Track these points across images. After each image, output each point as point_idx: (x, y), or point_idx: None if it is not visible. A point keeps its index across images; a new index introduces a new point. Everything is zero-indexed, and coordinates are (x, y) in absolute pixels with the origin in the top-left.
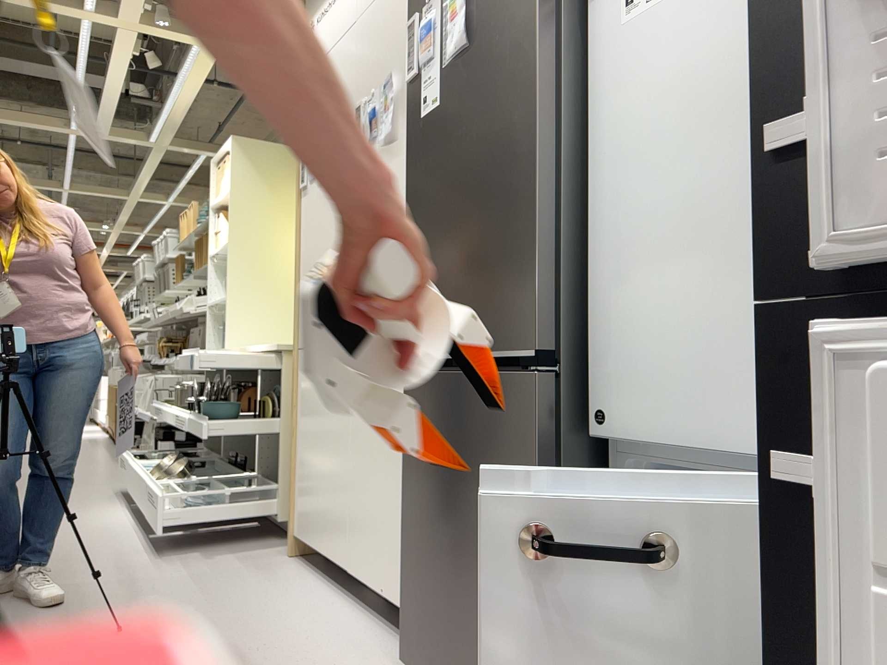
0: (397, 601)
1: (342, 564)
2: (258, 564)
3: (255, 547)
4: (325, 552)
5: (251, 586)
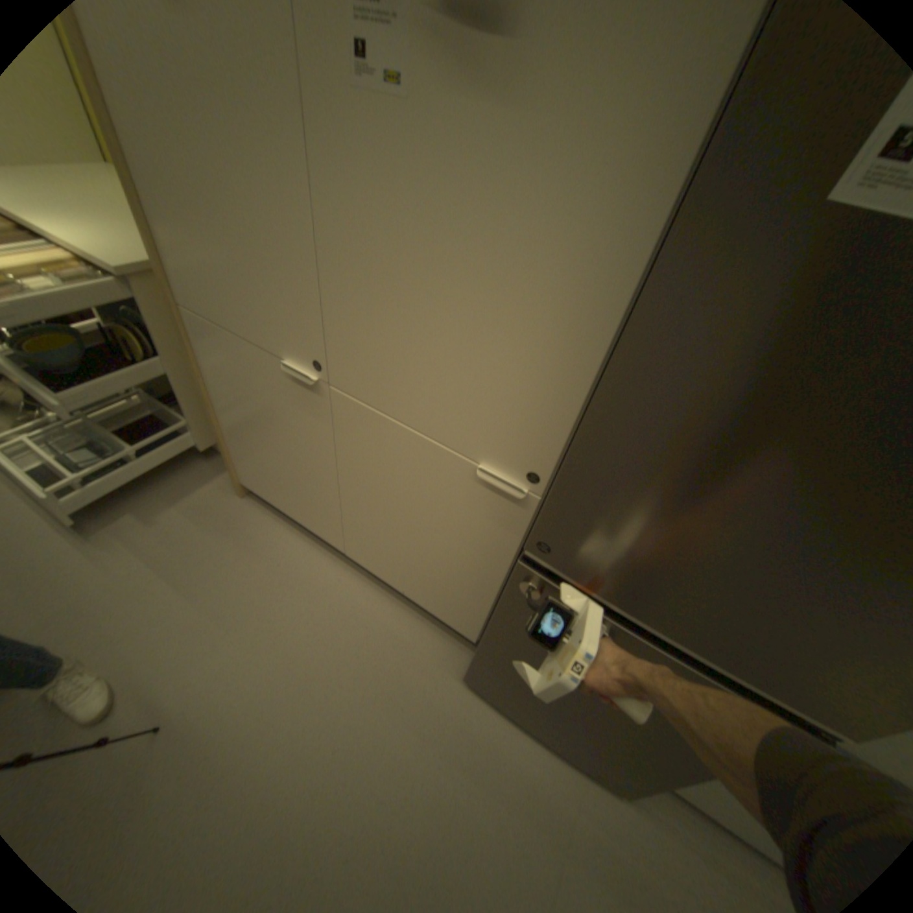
0: (425, 606)
1: (335, 544)
2: (216, 518)
3: (191, 484)
4: (303, 523)
5: (237, 569)
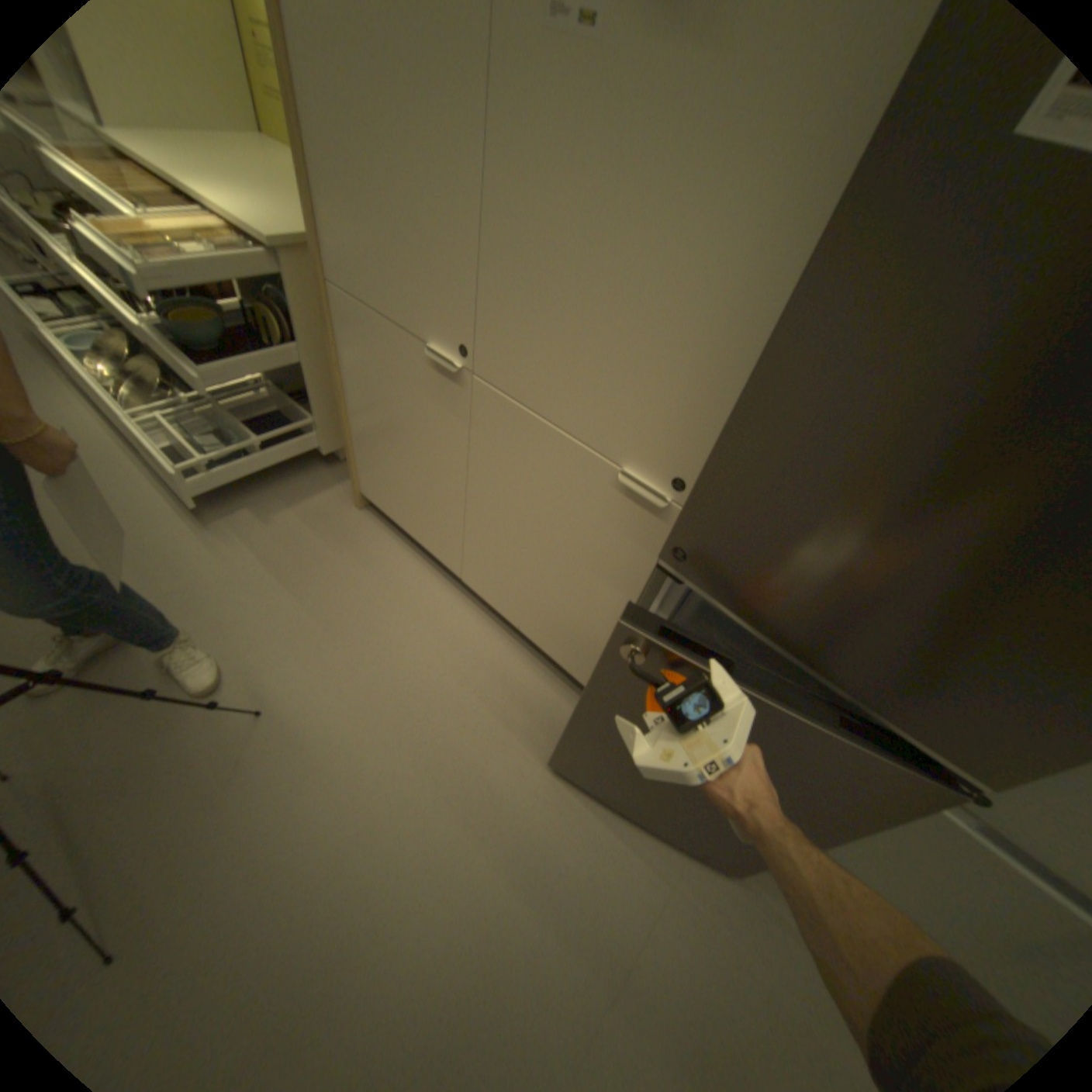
0: (541, 644)
1: (453, 567)
2: (332, 526)
3: (310, 488)
4: (422, 541)
5: (349, 578)
